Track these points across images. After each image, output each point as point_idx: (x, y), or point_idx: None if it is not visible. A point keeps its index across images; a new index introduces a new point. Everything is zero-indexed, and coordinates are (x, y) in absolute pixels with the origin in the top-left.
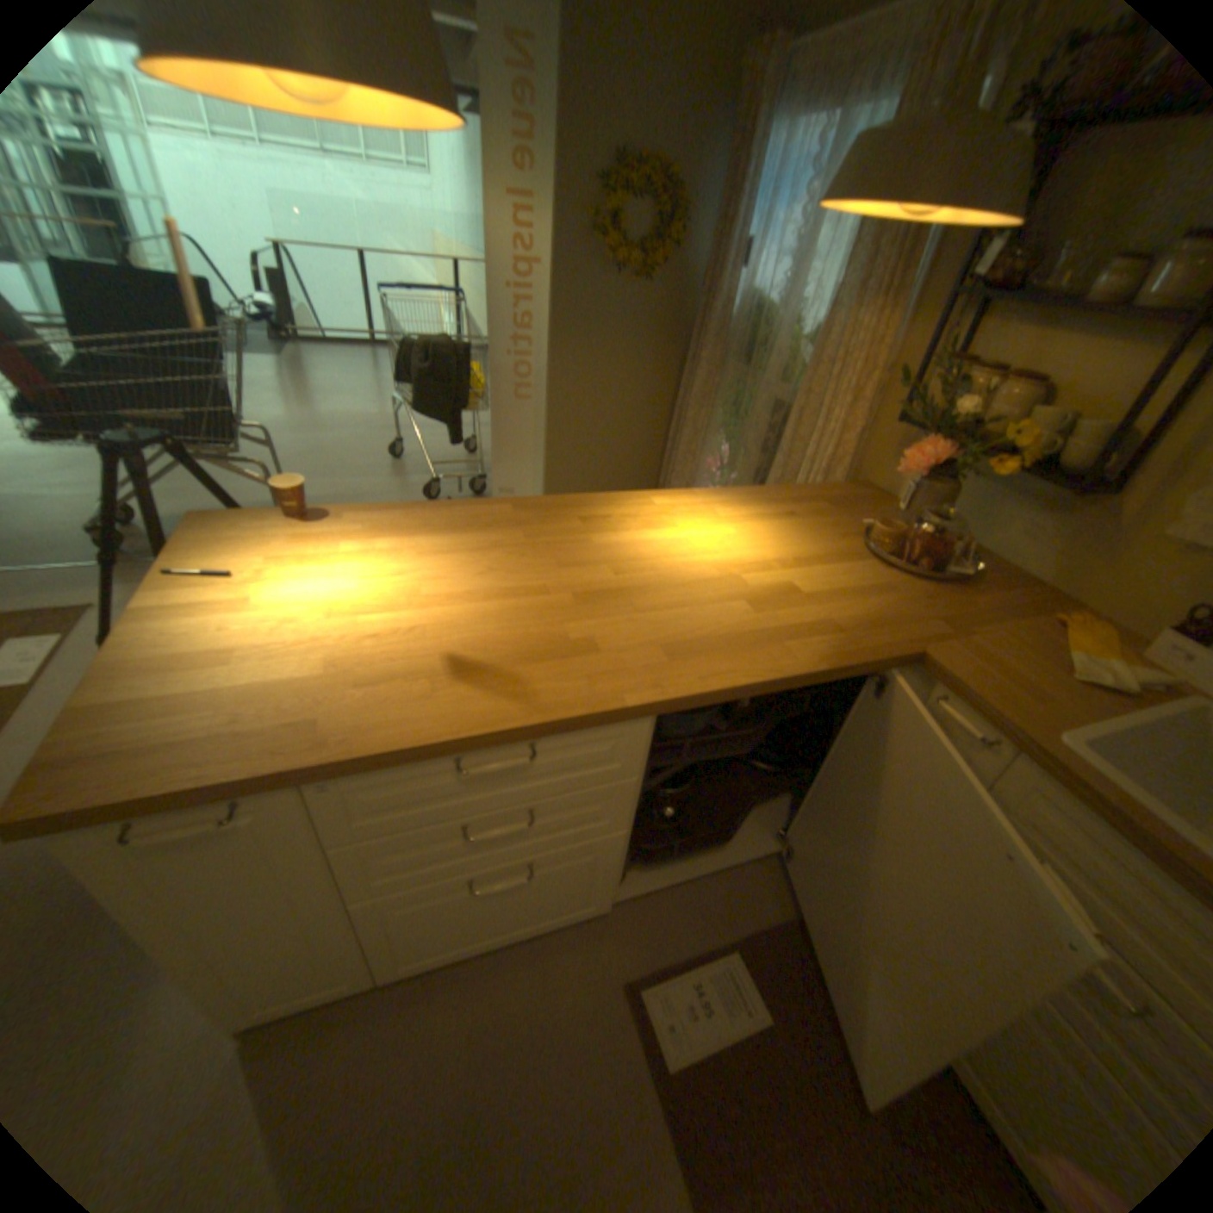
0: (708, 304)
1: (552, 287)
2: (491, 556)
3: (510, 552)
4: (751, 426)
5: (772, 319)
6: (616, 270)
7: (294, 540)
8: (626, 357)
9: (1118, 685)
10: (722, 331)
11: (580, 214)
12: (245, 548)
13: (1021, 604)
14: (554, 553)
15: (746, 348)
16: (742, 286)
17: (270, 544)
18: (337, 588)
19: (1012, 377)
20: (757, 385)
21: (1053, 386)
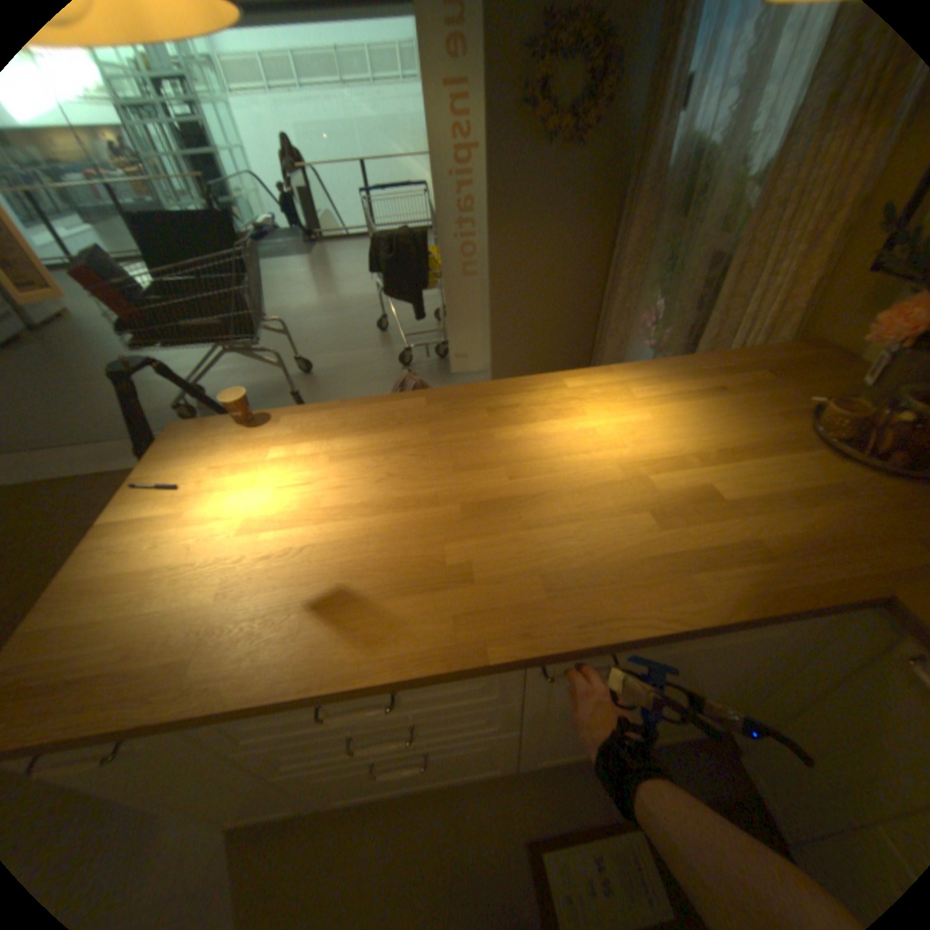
0: (644, 157)
1: (488, 168)
2: (395, 459)
3: (413, 454)
4: (687, 282)
5: (714, 162)
6: (548, 139)
7: (237, 448)
8: (562, 224)
9: None
10: (658, 183)
11: (510, 89)
12: (199, 458)
13: None
14: (455, 454)
15: (685, 198)
16: (681, 130)
17: (219, 453)
18: (255, 500)
19: None
20: (694, 238)
21: None
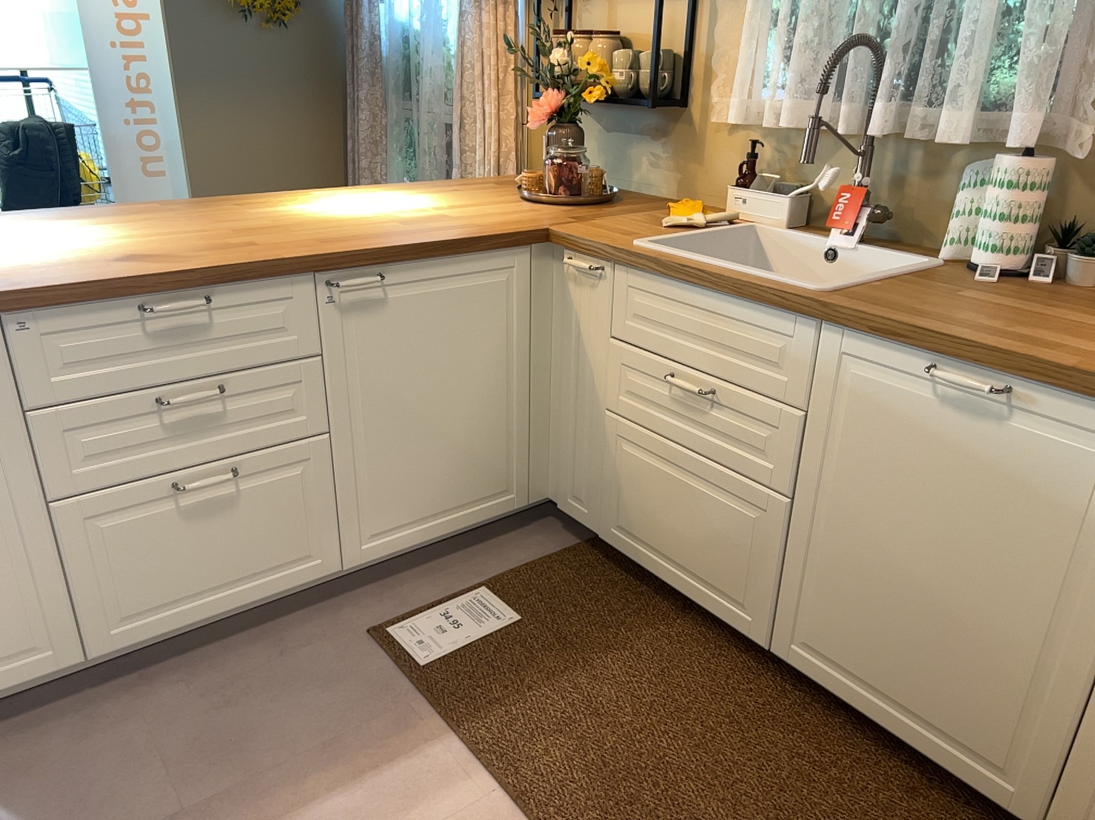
0: (356, 47)
1: (173, 42)
2: (146, 223)
3: (165, 221)
4: (426, 157)
5: (420, 48)
6: (245, 20)
7: None
8: (278, 114)
9: (689, 225)
10: (377, 71)
11: None
12: None
13: (641, 208)
14: (211, 218)
15: (405, 84)
16: (386, 24)
17: None
18: None
19: (596, 43)
20: (421, 113)
21: (625, 44)
